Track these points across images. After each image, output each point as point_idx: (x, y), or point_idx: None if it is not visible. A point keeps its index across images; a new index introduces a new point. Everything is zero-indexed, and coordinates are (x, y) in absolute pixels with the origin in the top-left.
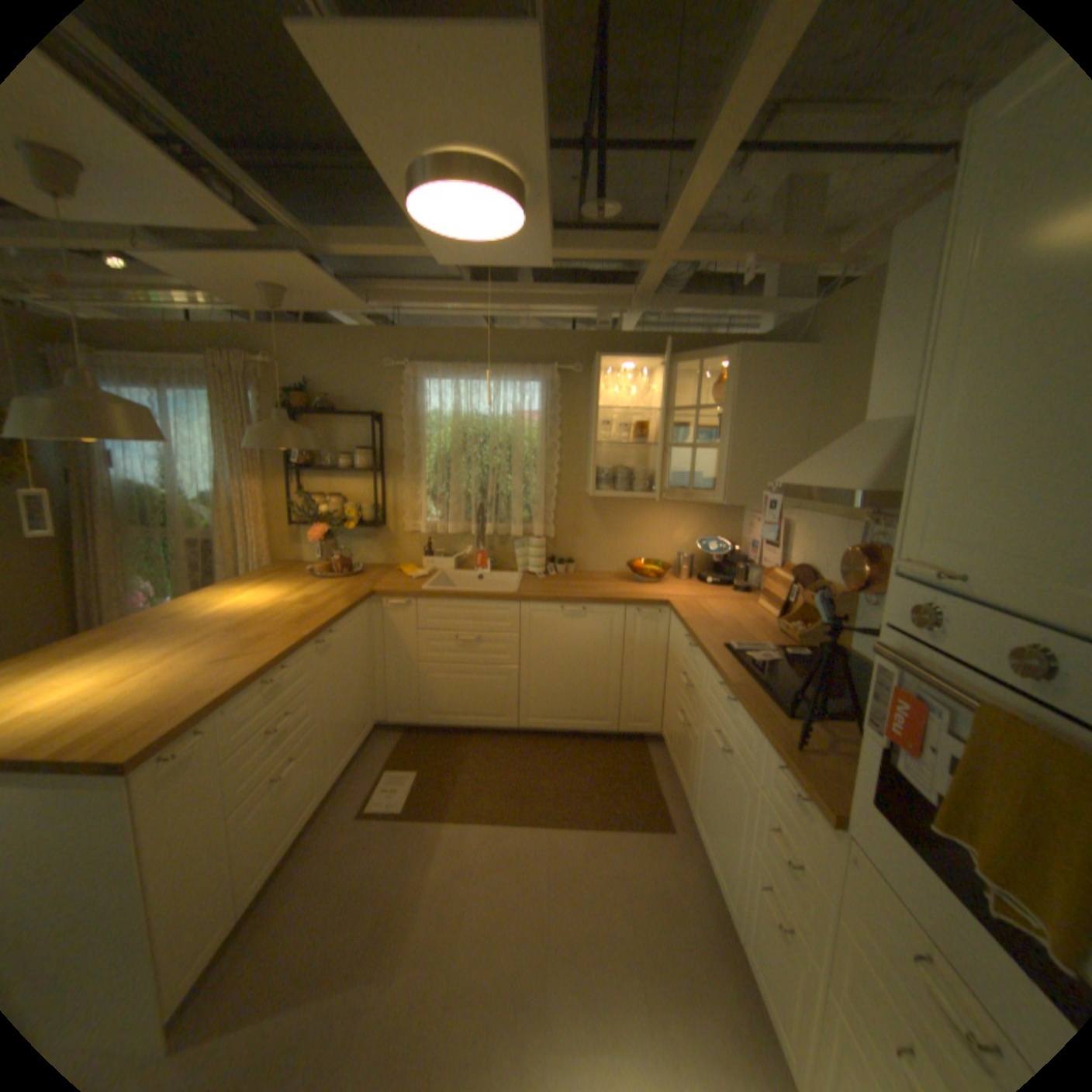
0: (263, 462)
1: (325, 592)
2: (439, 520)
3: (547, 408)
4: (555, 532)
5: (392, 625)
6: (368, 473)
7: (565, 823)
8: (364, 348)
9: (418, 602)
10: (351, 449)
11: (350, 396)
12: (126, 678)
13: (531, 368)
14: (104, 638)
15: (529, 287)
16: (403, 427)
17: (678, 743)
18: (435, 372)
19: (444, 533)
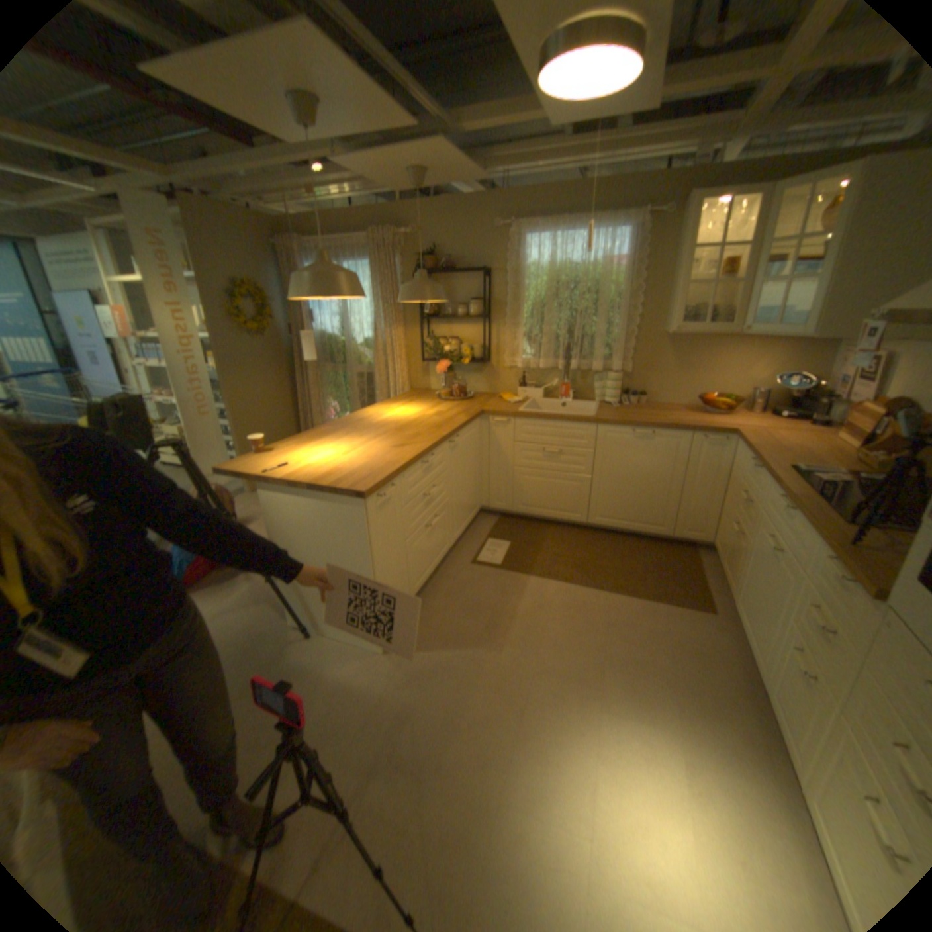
0: (404, 313)
1: (450, 410)
2: (532, 357)
3: (635, 251)
4: (631, 366)
5: (495, 437)
6: (479, 318)
7: (622, 591)
8: (478, 211)
9: (515, 420)
10: (465, 300)
11: (466, 255)
12: (349, 451)
13: (624, 212)
14: (330, 429)
15: (630, 130)
16: (507, 278)
17: (730, 549)
18: (535, 226)
19: (535, 367)
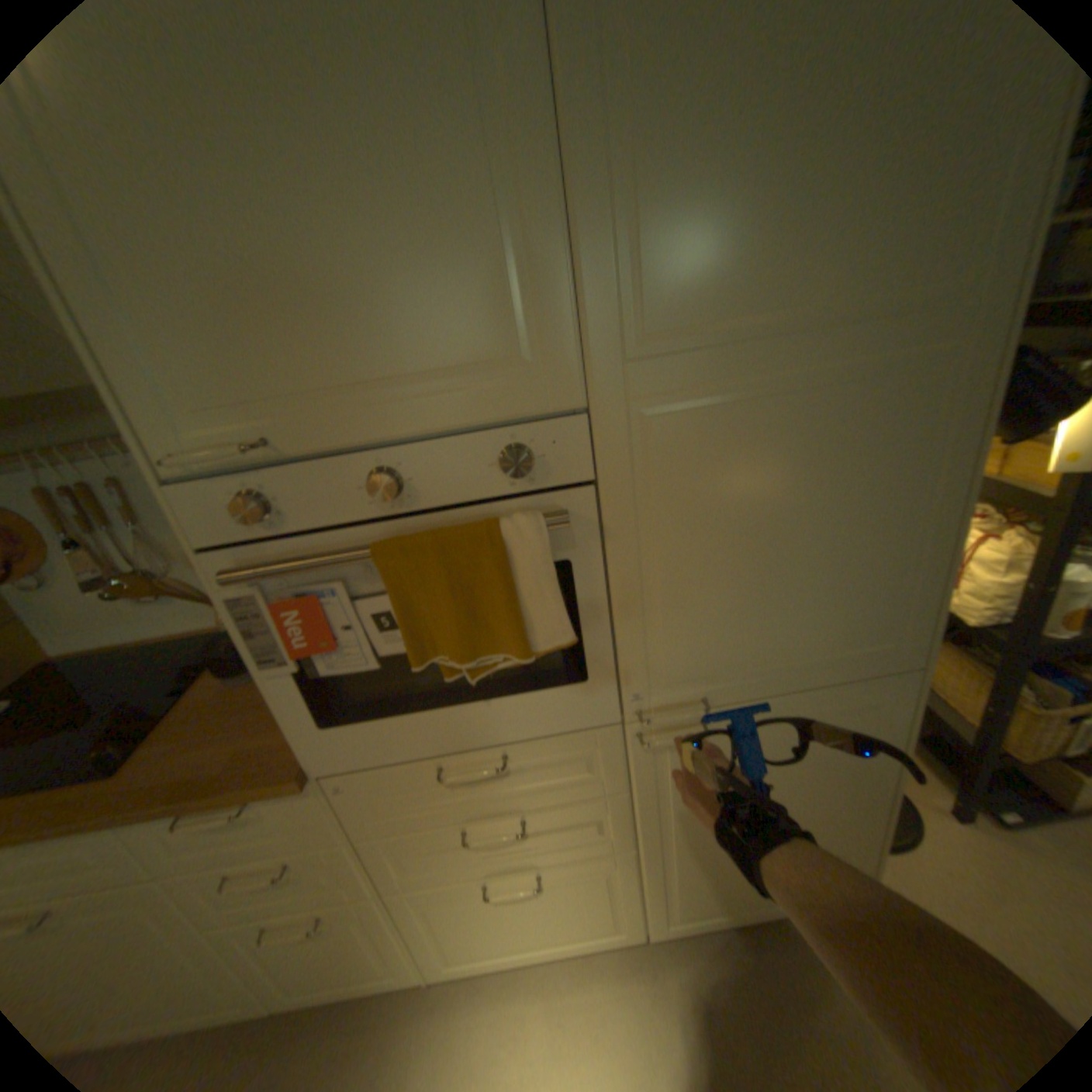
0: None
1: None
2: None
3: None
4: None
5: None
6: None
7: None
8: None
9: None
10: None
11: None
12: None
13: None
14: None
15: None
16: None
17: None
18: None
19: None
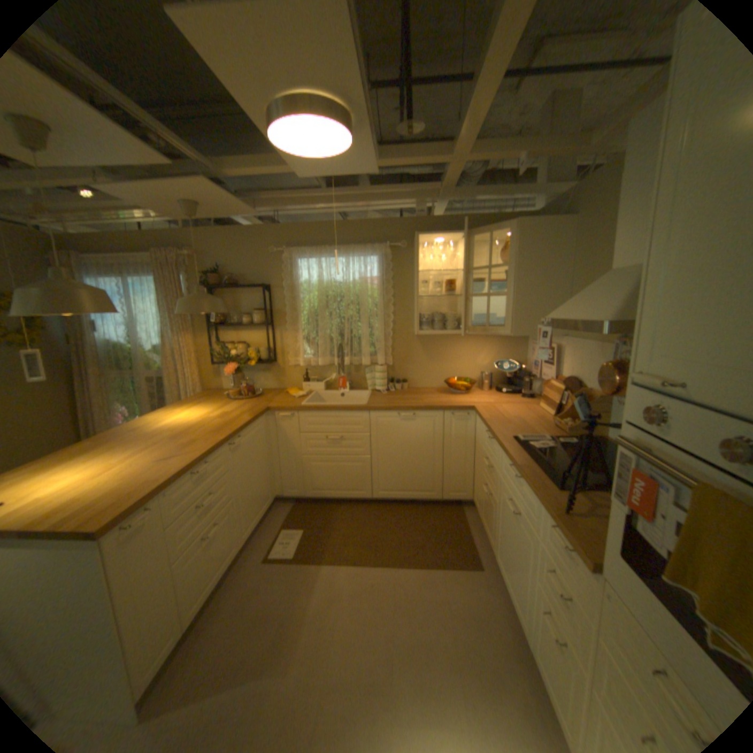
0: (193, 322)
1: (236, 409)
2: (312, 356)
3: (383, 274)
4: (392, 360)
5: (282, 430)
6: (262, 326)
7: (405, 564)
8: (255, 240)
9: (299, 413)
10: (250, 310)
11: (248, 274)
12: (101, 473)
13: (370, 246)
14: (90, 446)
15: (365, 188)
16: (284, 293)
17: (484, 507)
18: (304, 253)
19: (316, 365)
